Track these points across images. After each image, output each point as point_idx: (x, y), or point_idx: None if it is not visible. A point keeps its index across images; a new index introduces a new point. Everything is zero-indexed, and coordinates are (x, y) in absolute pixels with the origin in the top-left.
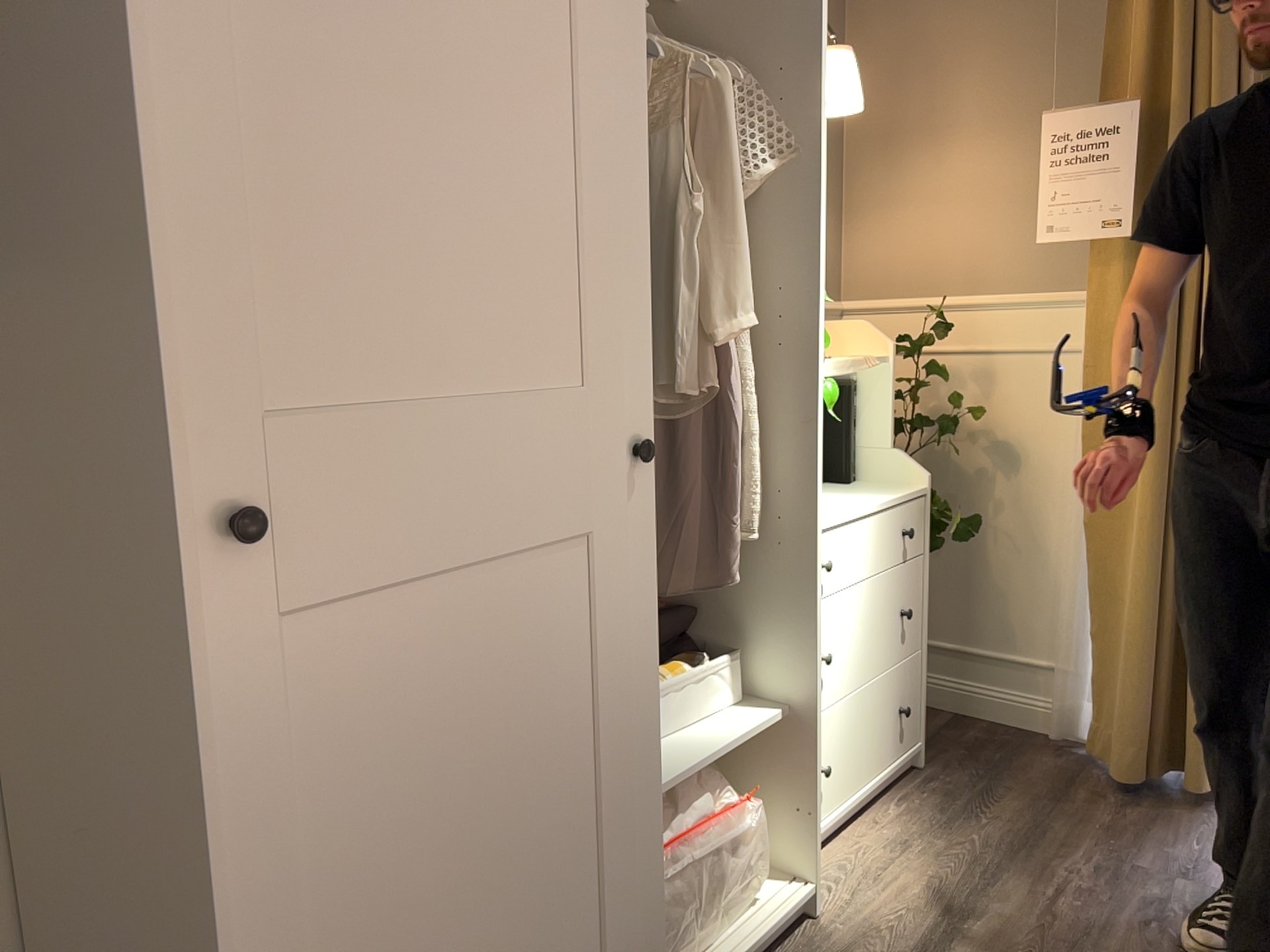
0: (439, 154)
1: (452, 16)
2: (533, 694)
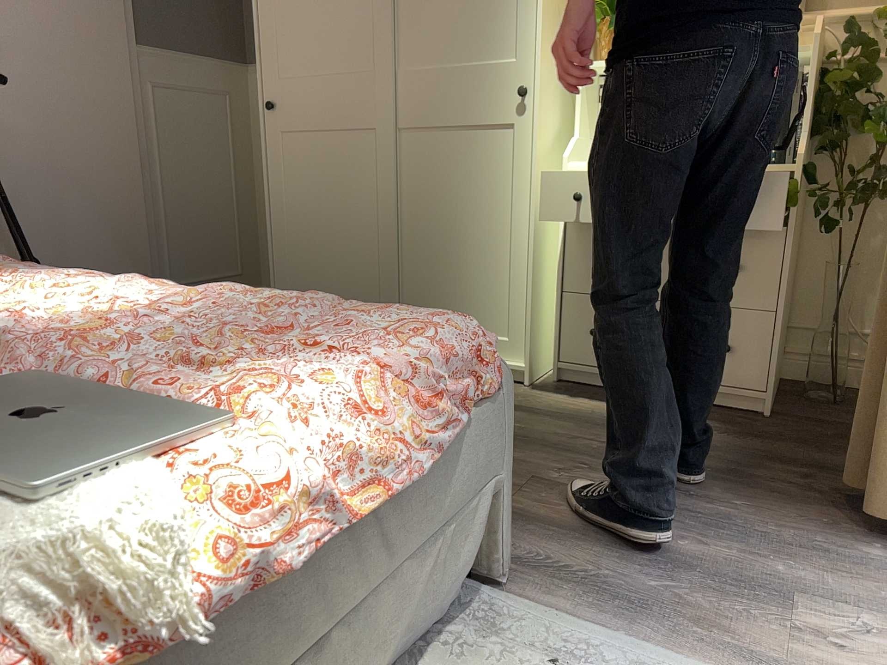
0: None
1: None
2: (352, 183)
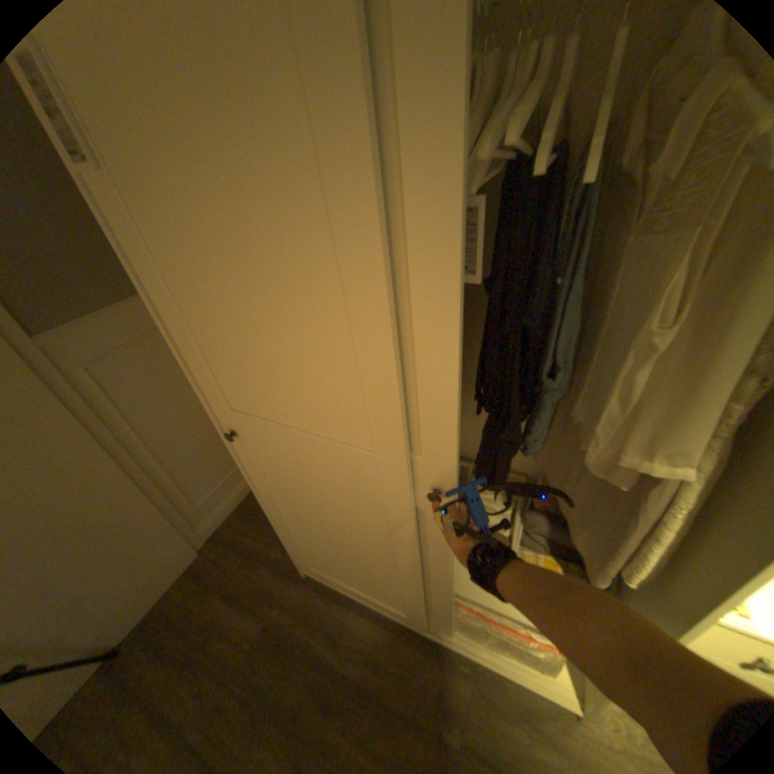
0: (257, 333)
1: (239, 256)
2: (357, 530)
